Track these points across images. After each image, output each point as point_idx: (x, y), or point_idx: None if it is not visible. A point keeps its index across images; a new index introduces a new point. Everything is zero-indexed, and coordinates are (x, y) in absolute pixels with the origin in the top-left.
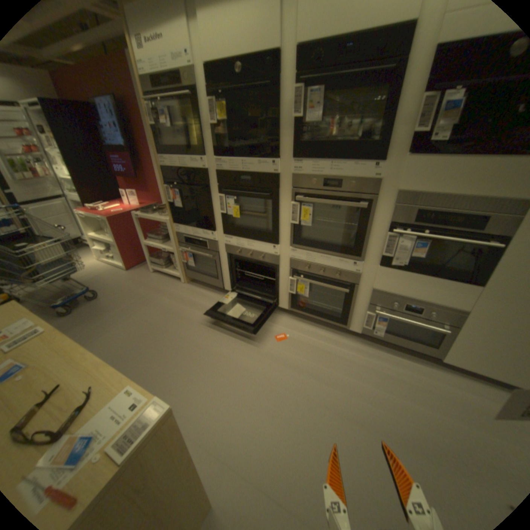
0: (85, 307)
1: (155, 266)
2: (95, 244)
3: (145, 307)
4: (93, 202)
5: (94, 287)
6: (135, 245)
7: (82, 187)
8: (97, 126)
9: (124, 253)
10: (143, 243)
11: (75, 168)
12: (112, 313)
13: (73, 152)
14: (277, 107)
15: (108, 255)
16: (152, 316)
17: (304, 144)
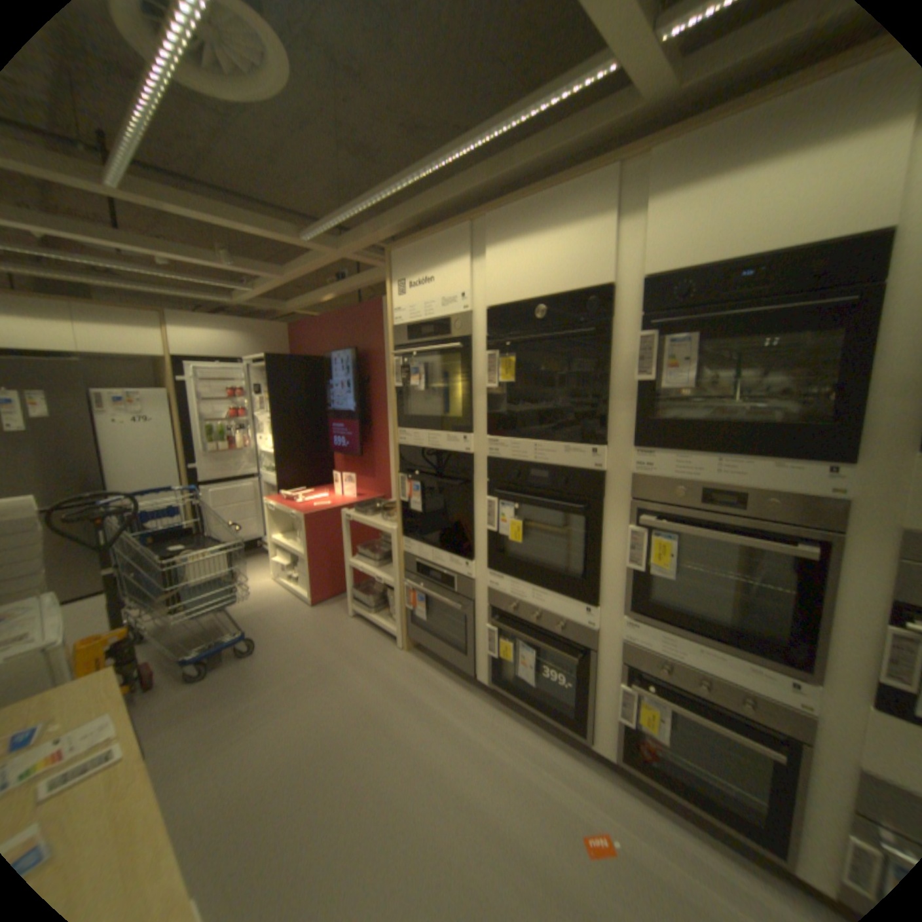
0: (229, 670)
1: (360, 607)
2: (278, 554)
3: (325, 691)
4: (293, 488)
5: (254, 632)
6: (336, 563)
7: (285, 465)
8: (326, 385)
9: (316, 577)
10: (348, 563)
11: (282, 440)
12: (267, 694)
13: (286, 418)
14: (606, 364)
15: (291, 575)
16: (332, 715)
17: (659, 422)
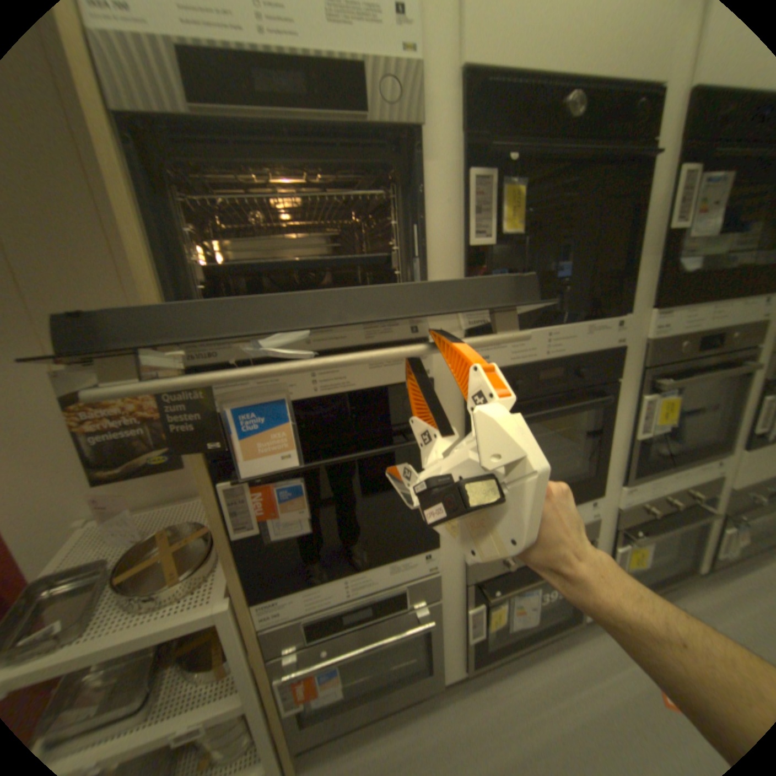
0: None
1: None
2: None
3: None
4: None
5: None
6: None
7: None
8: None
9: None
10: None
11: None
12: None
13: None
14: (641, 206)
15: None
16: None
17: (681, 277)
